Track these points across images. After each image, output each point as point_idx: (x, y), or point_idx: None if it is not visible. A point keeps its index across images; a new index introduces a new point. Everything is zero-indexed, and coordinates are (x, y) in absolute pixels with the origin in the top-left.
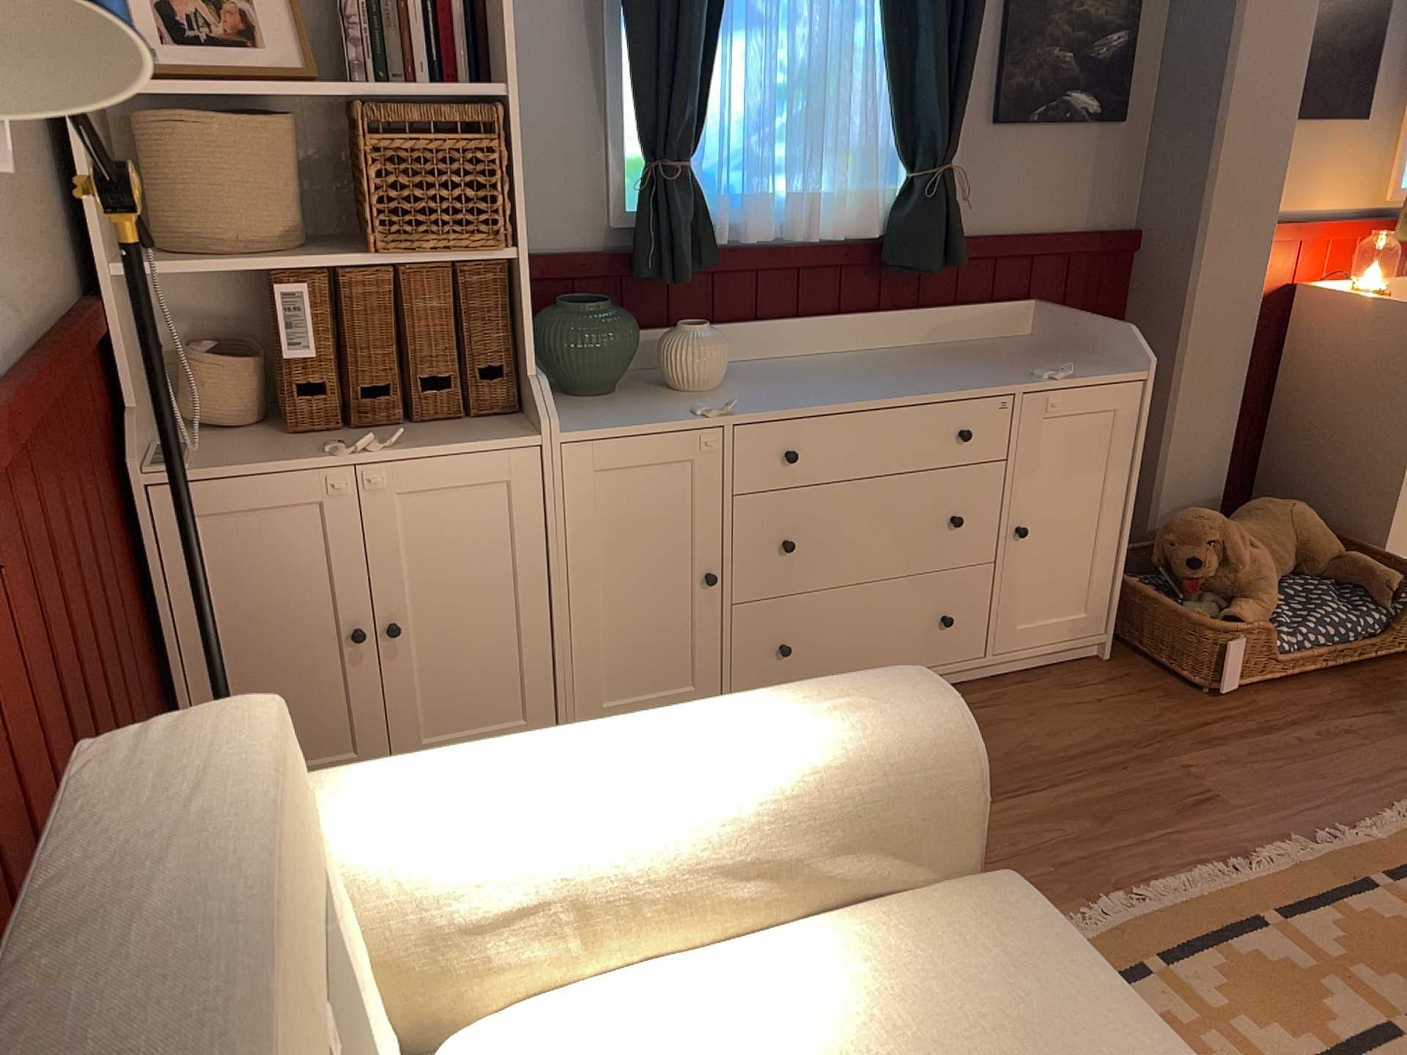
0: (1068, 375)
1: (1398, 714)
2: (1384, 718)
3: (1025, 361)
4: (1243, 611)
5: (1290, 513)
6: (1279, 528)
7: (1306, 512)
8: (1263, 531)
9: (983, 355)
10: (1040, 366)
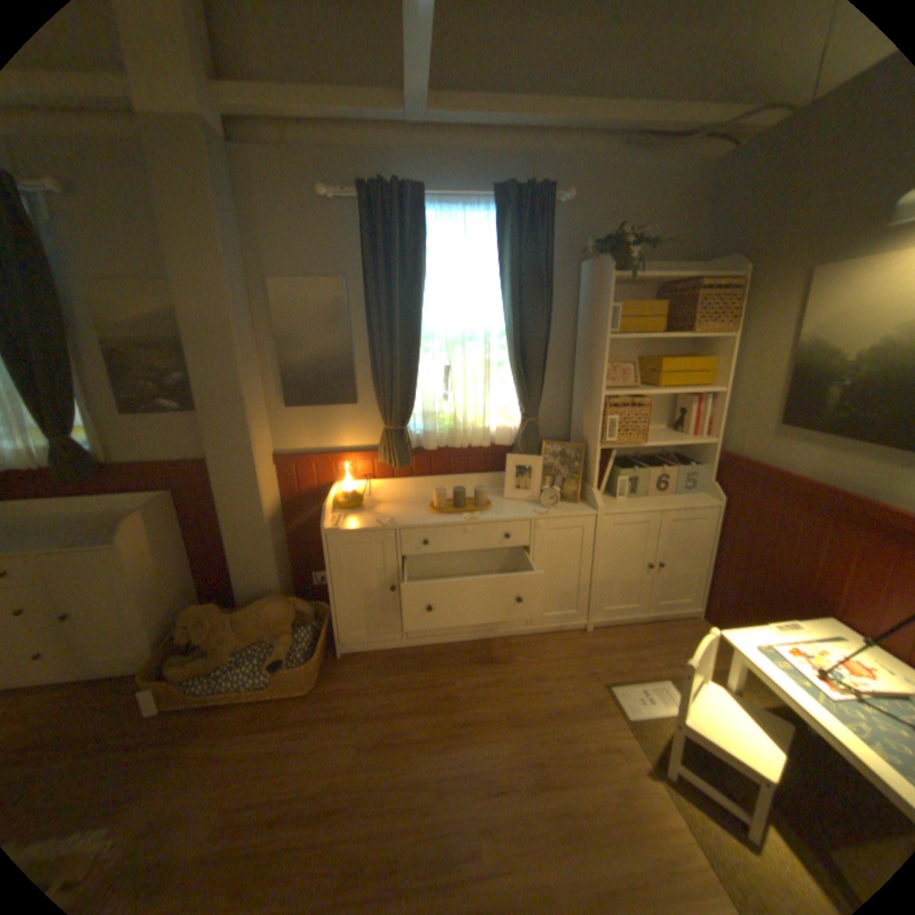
0: (77, 545)
1: (216, 749)
2: (203, 751)
3: (99, 530)
4: (189, 668)
5: (262, 610)
6: (251, 618)
7: (272, 610)
8: (240, 619)
9: (102, 522)
10: (92, 535)
